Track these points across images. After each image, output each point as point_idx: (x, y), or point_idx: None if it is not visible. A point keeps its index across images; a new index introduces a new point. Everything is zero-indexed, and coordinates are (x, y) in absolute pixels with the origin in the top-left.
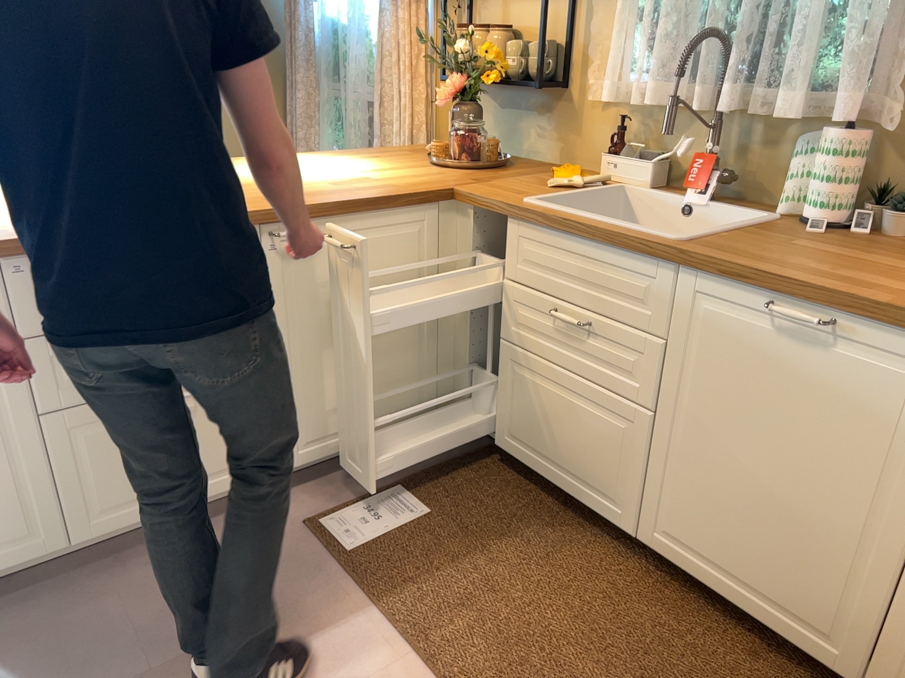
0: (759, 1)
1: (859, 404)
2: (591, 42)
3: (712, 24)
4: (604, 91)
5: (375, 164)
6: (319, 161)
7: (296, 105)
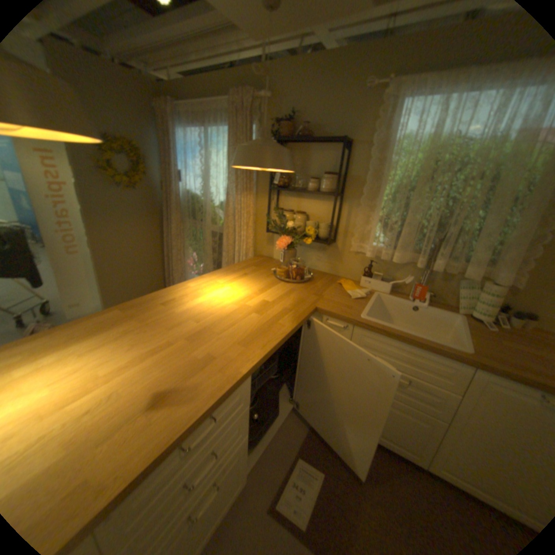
0: (461, 226)
1: None
2: (350, 224)
3: (432, 231)
4: (369, 251)
5: (253, 283)
6: (222, 283)
7: (169, 230)
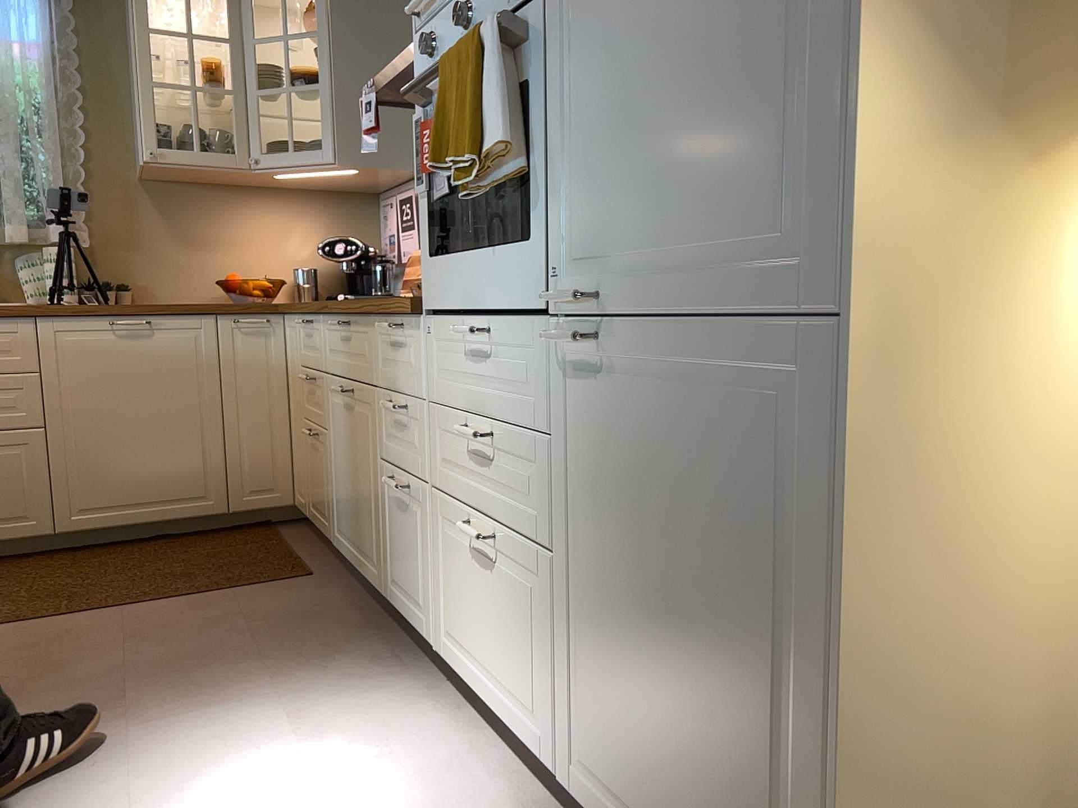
0: None
1: (175, 359)
2: None
3: None
4: None
5: None
6: None
7: None
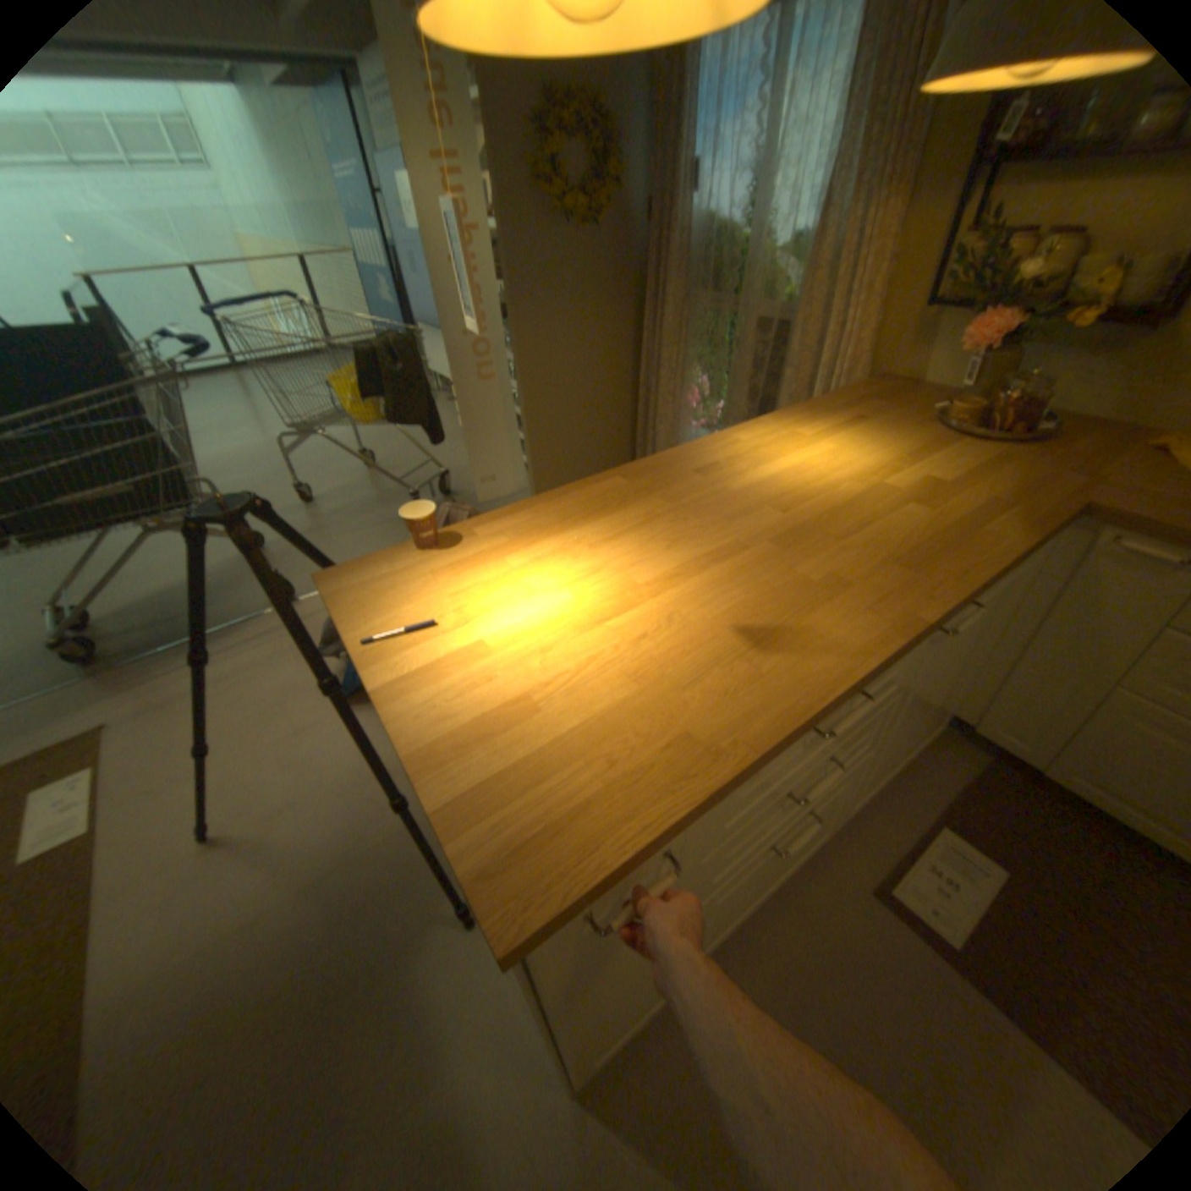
0: None
1: None
2: None
3: None
4: None
5: (889, 438)
6: (811, 434)
7: (659, 320)
